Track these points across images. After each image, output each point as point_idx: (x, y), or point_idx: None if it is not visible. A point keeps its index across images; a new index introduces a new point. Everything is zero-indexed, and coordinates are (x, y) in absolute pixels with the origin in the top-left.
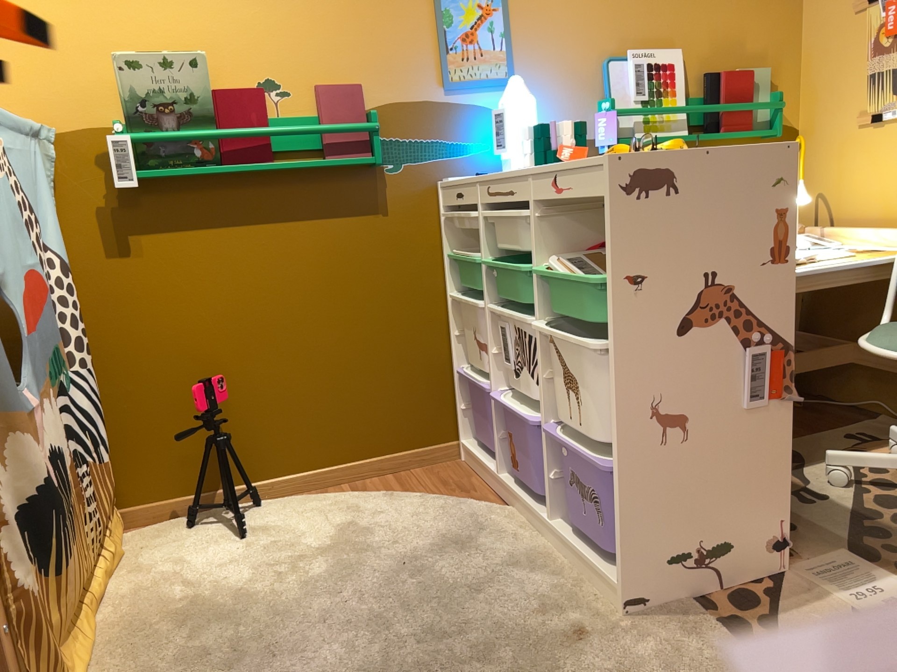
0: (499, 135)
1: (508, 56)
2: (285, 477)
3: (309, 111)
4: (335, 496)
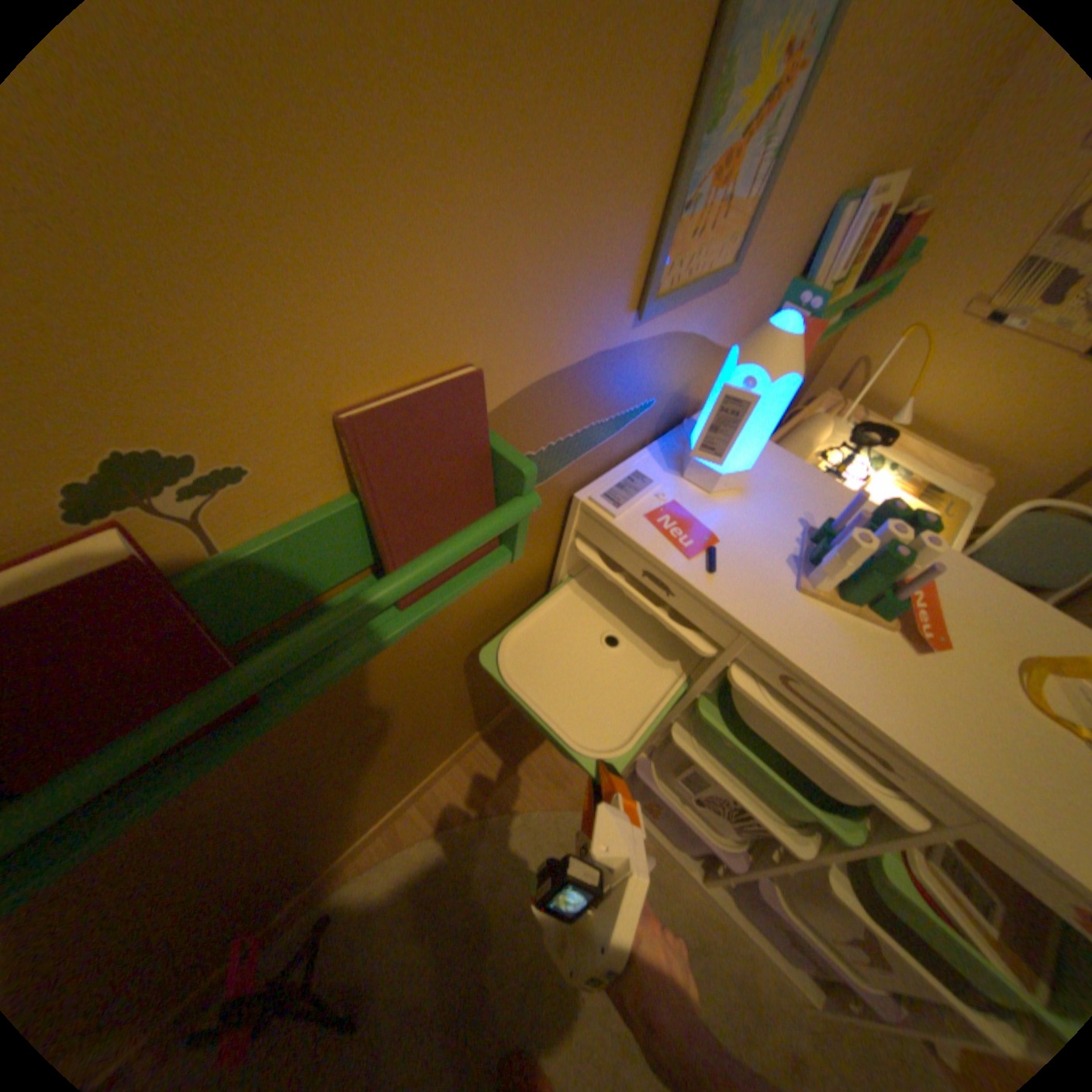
0: (719, 432)
1: (764, 207)
2: (344, 857)
3: (321, 489)
4: (423, 856)
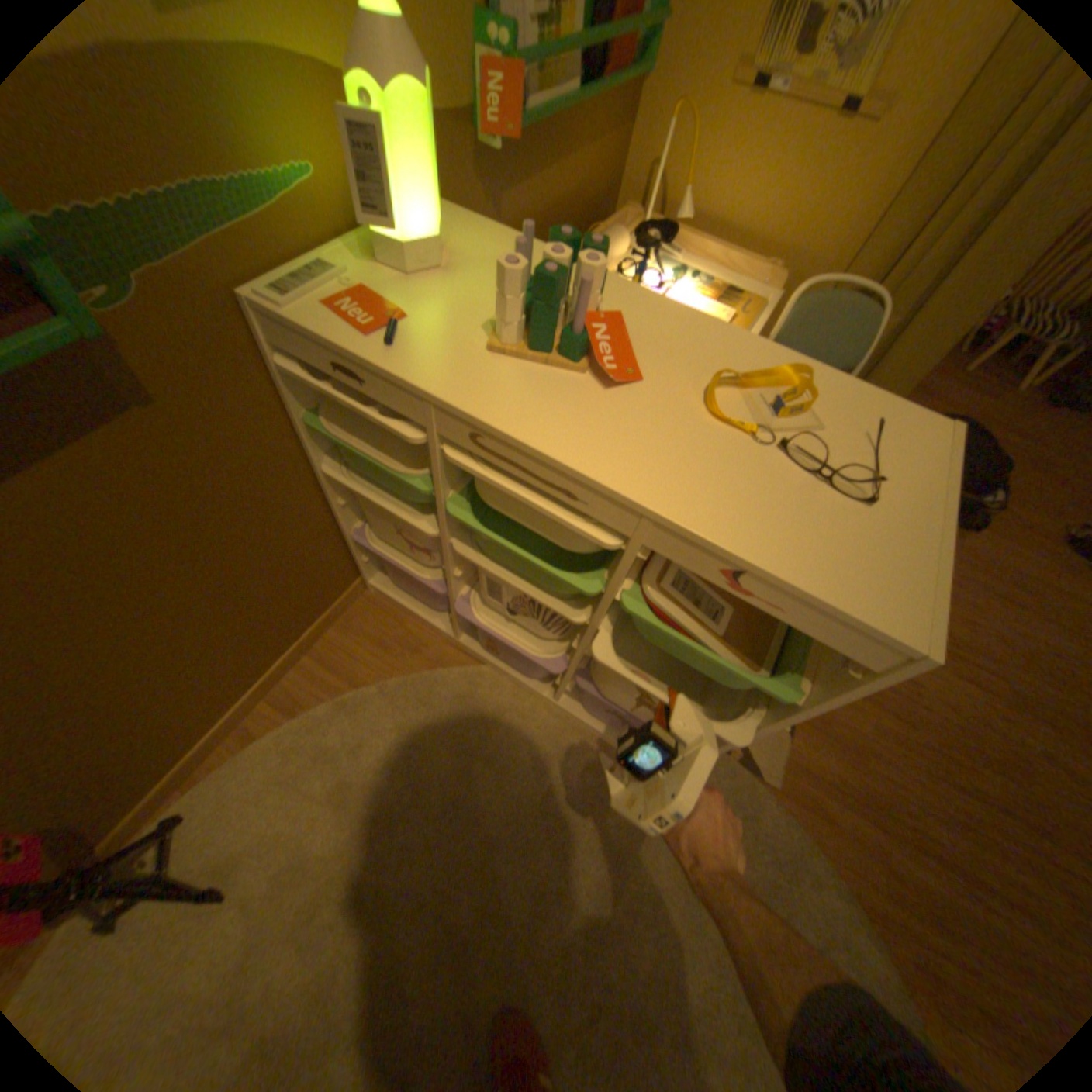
0: (368, 183)
1: None
2: (185, 761)
3: None
4: (276, 742)
